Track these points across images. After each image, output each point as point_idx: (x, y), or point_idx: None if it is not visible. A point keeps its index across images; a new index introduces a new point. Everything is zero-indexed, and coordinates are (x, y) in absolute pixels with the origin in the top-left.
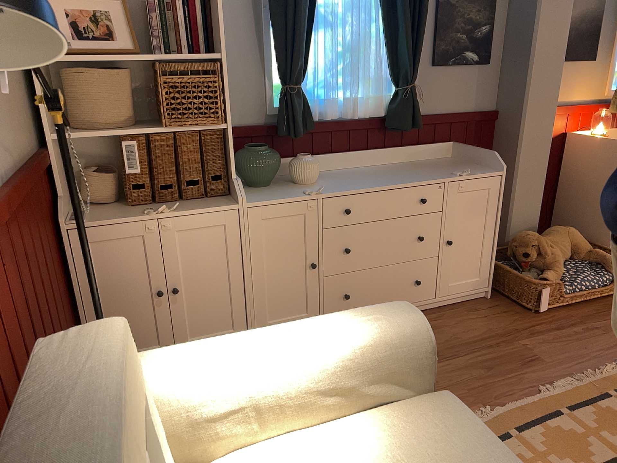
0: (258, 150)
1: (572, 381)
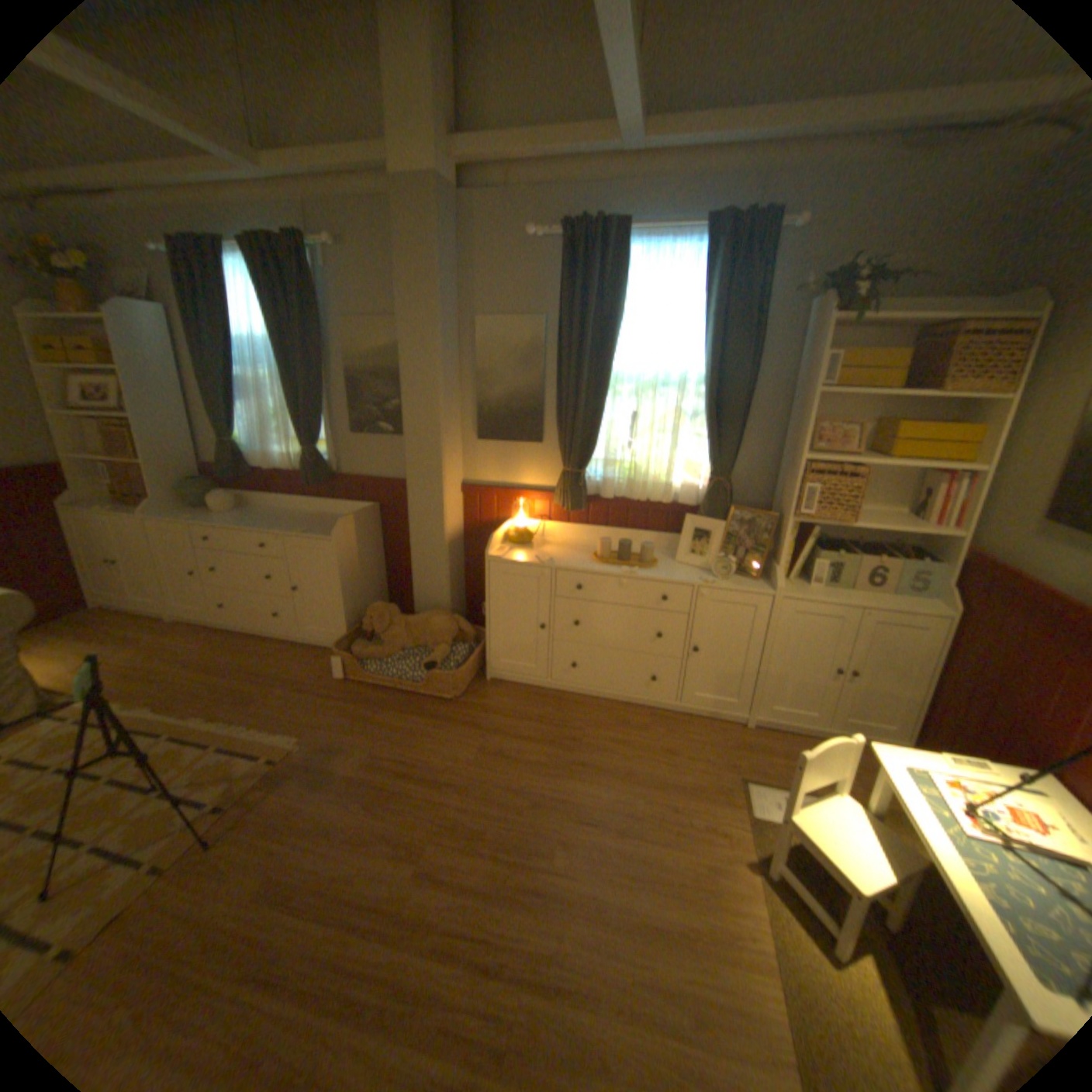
0: (185, 483)
1: (224, 729)
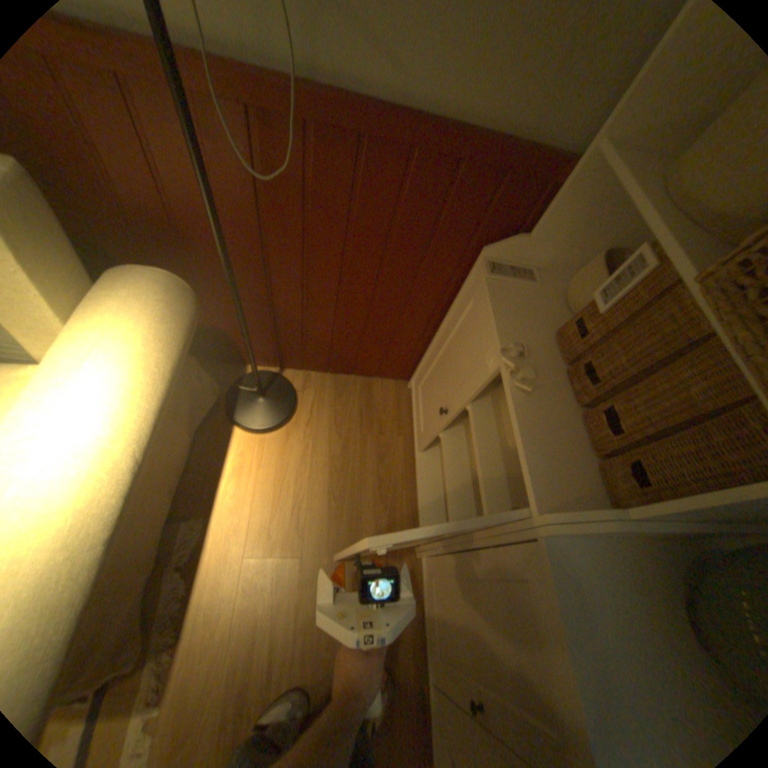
0: None
1: None
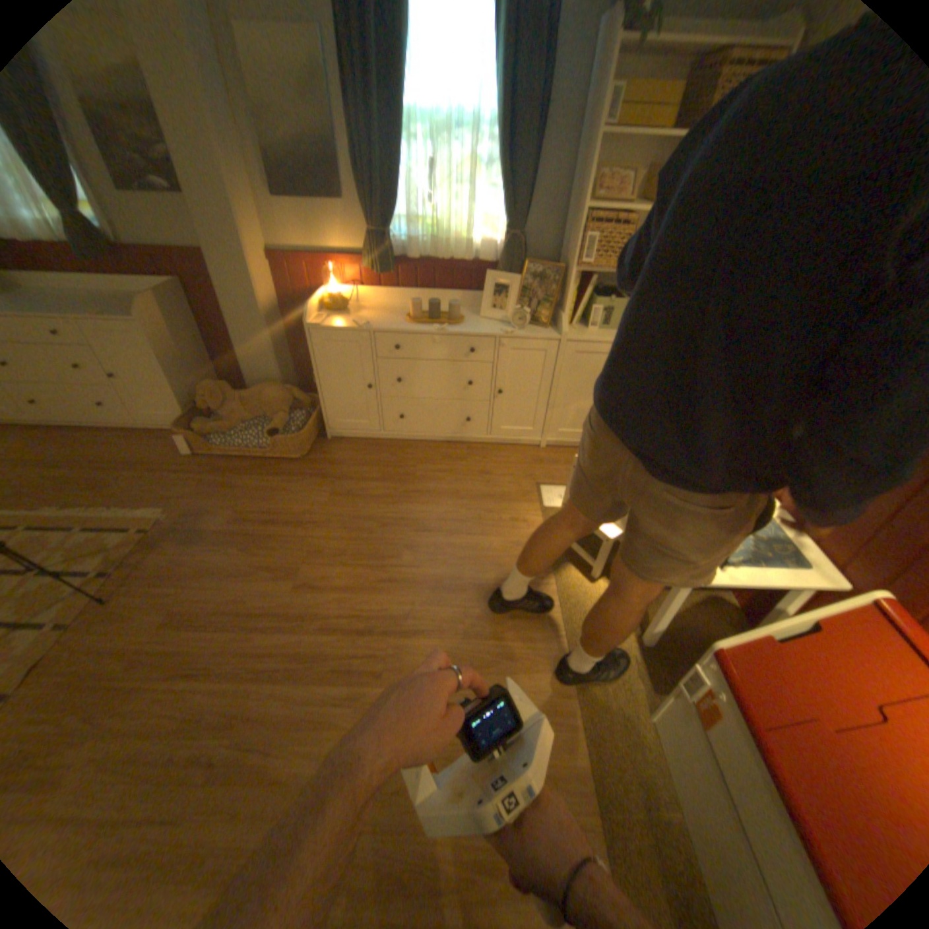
0: None
1: (82, 512)
